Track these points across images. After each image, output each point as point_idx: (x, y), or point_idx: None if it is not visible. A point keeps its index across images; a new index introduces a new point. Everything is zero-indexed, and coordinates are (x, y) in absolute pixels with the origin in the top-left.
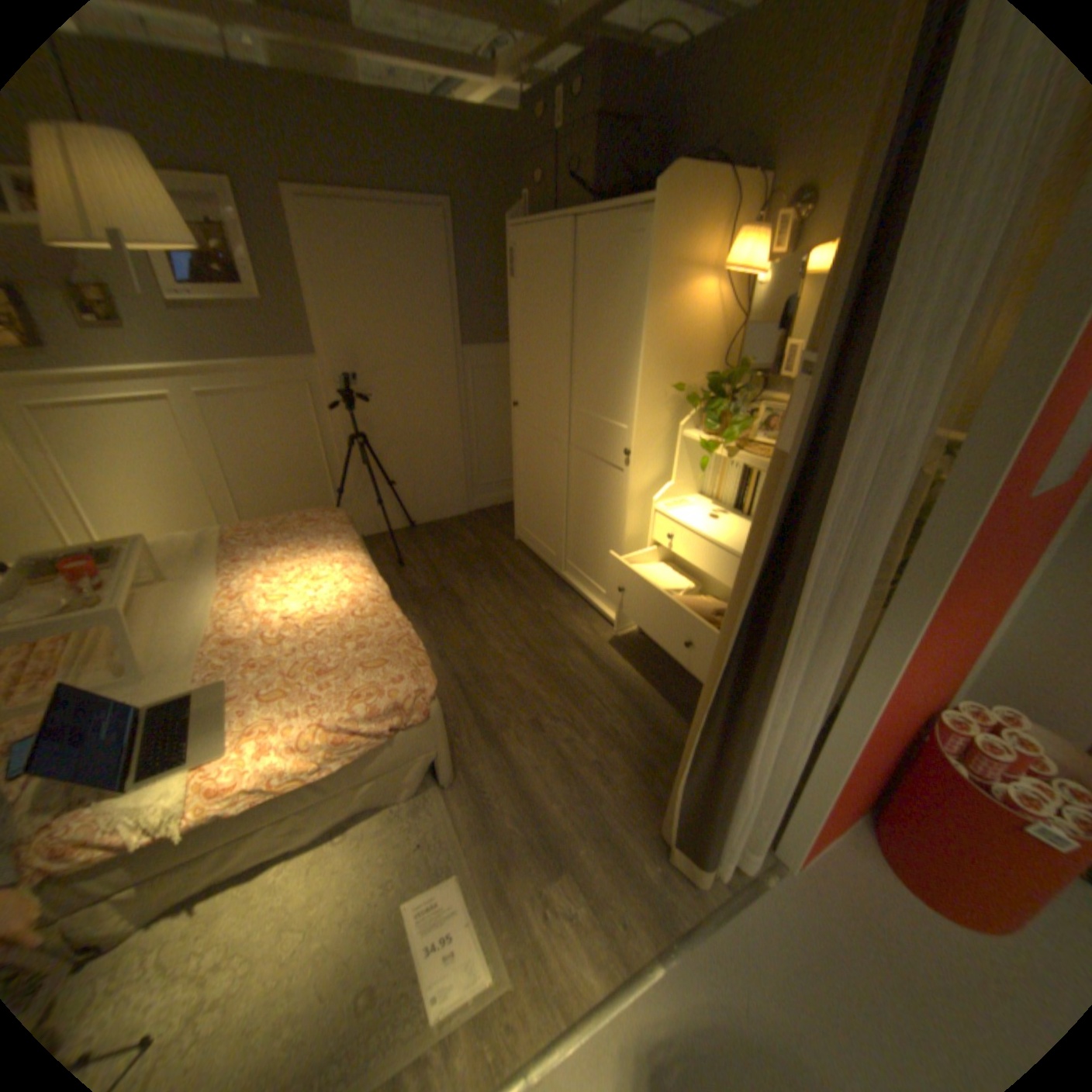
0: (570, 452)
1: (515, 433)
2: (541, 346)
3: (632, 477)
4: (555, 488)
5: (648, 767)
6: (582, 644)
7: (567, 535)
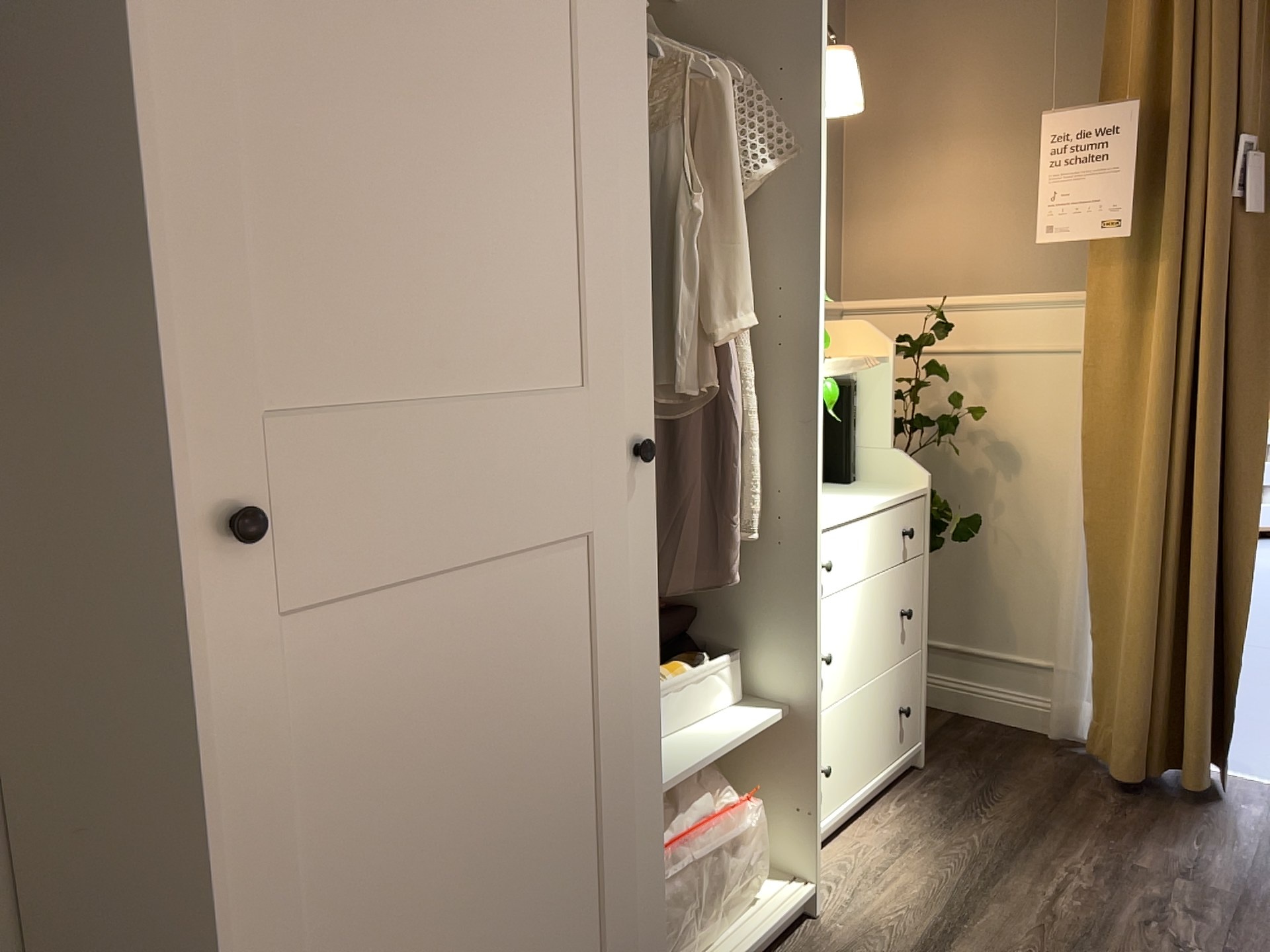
0: (624, 549)
1: (246, 712)
2: (468, 177)
3: (813, 474)
4: (582, 738)
5: (1102, 822)
6: (908, 948)
7: (631, 865)
